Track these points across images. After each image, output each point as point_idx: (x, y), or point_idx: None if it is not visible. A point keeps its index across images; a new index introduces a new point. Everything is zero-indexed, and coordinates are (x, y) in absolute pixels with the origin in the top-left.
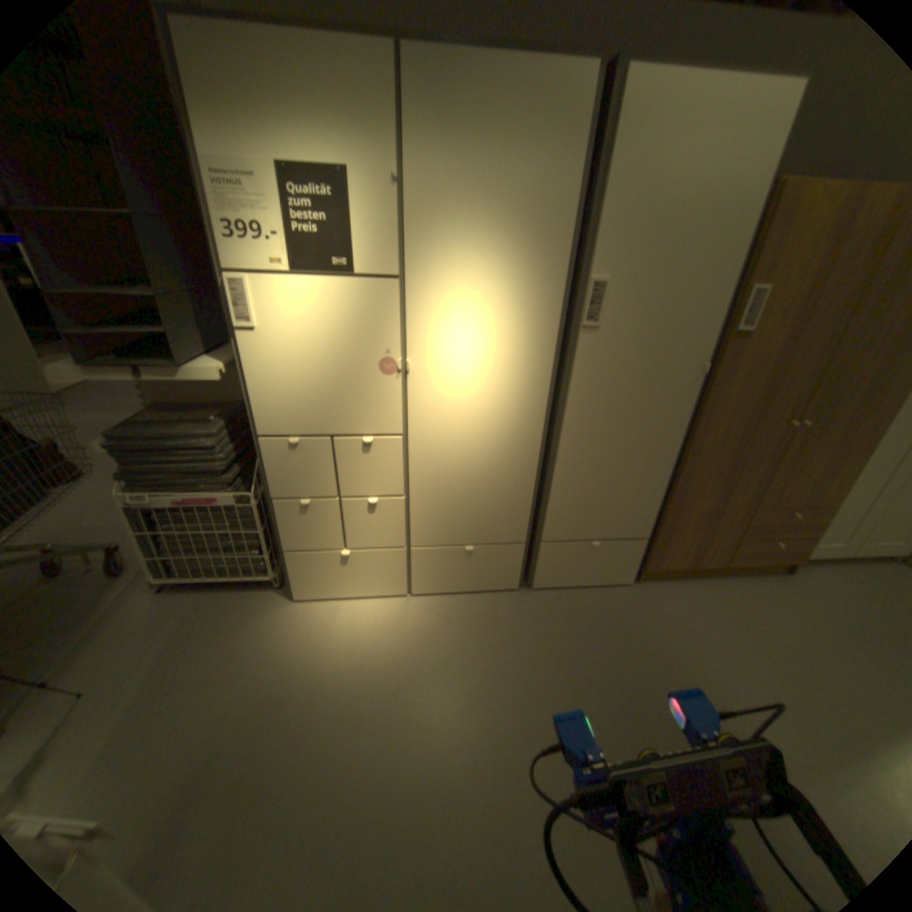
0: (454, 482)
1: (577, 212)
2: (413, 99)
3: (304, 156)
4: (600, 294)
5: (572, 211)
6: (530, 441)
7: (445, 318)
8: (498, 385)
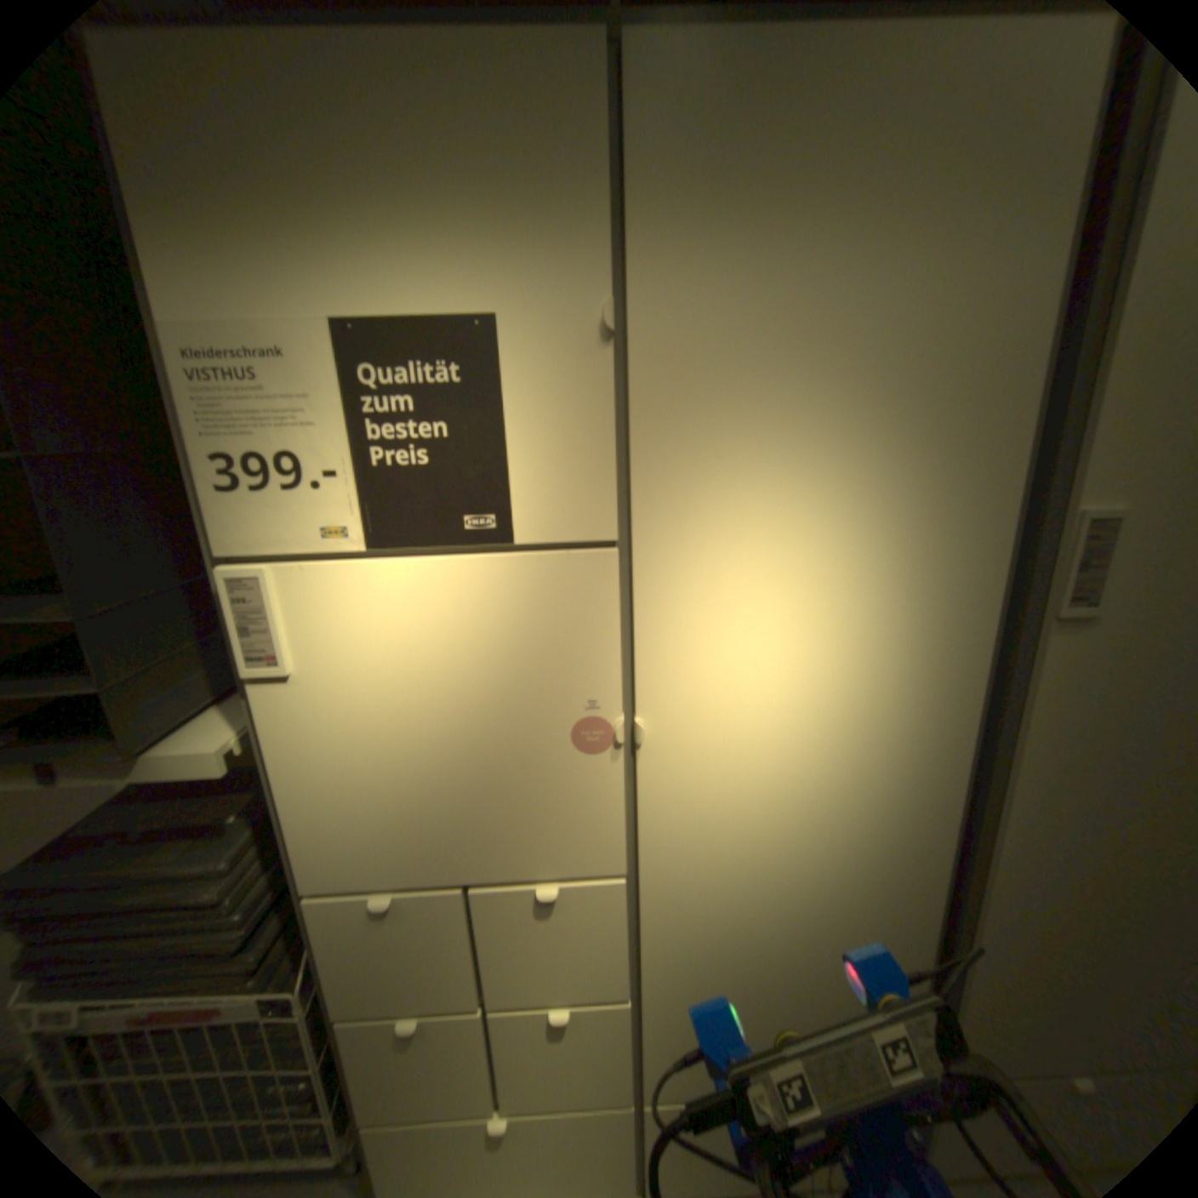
0: (745, 966)
1: (1045, 366)
2: (650, 153)
3: (397, 302)
4: (1105, 544)
5: (1035, 366)
6: (925, 872)
7: (726, 622)
8: (850, 757)
